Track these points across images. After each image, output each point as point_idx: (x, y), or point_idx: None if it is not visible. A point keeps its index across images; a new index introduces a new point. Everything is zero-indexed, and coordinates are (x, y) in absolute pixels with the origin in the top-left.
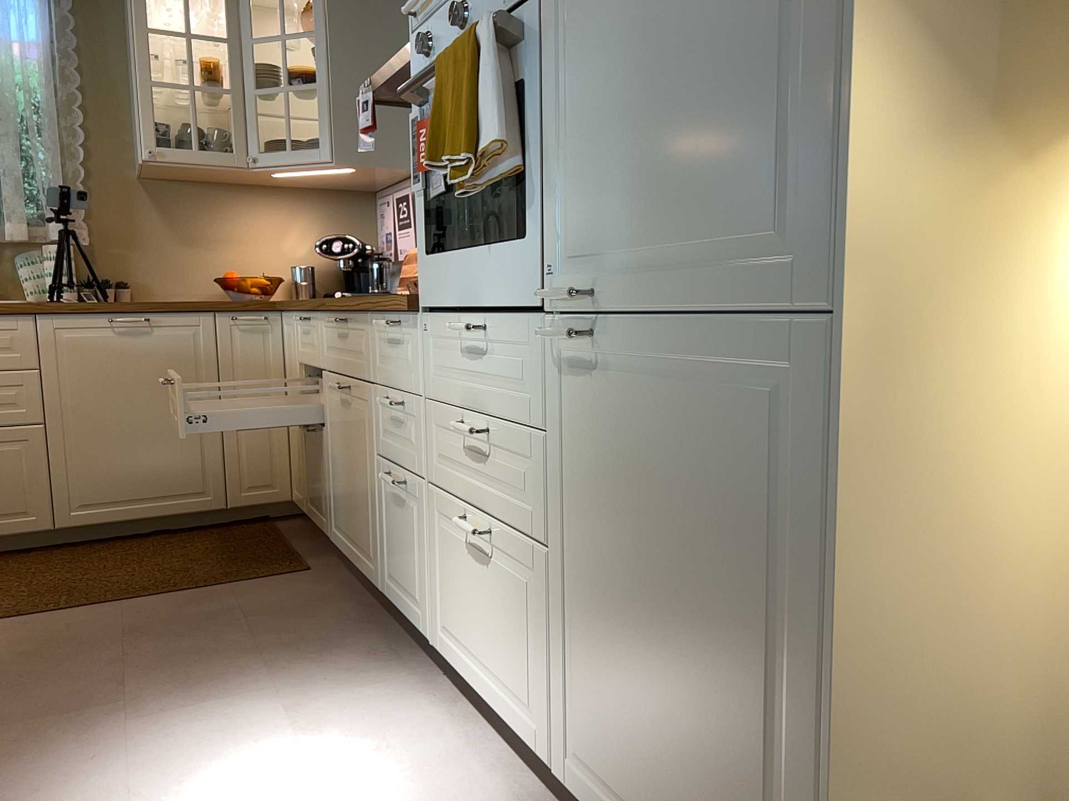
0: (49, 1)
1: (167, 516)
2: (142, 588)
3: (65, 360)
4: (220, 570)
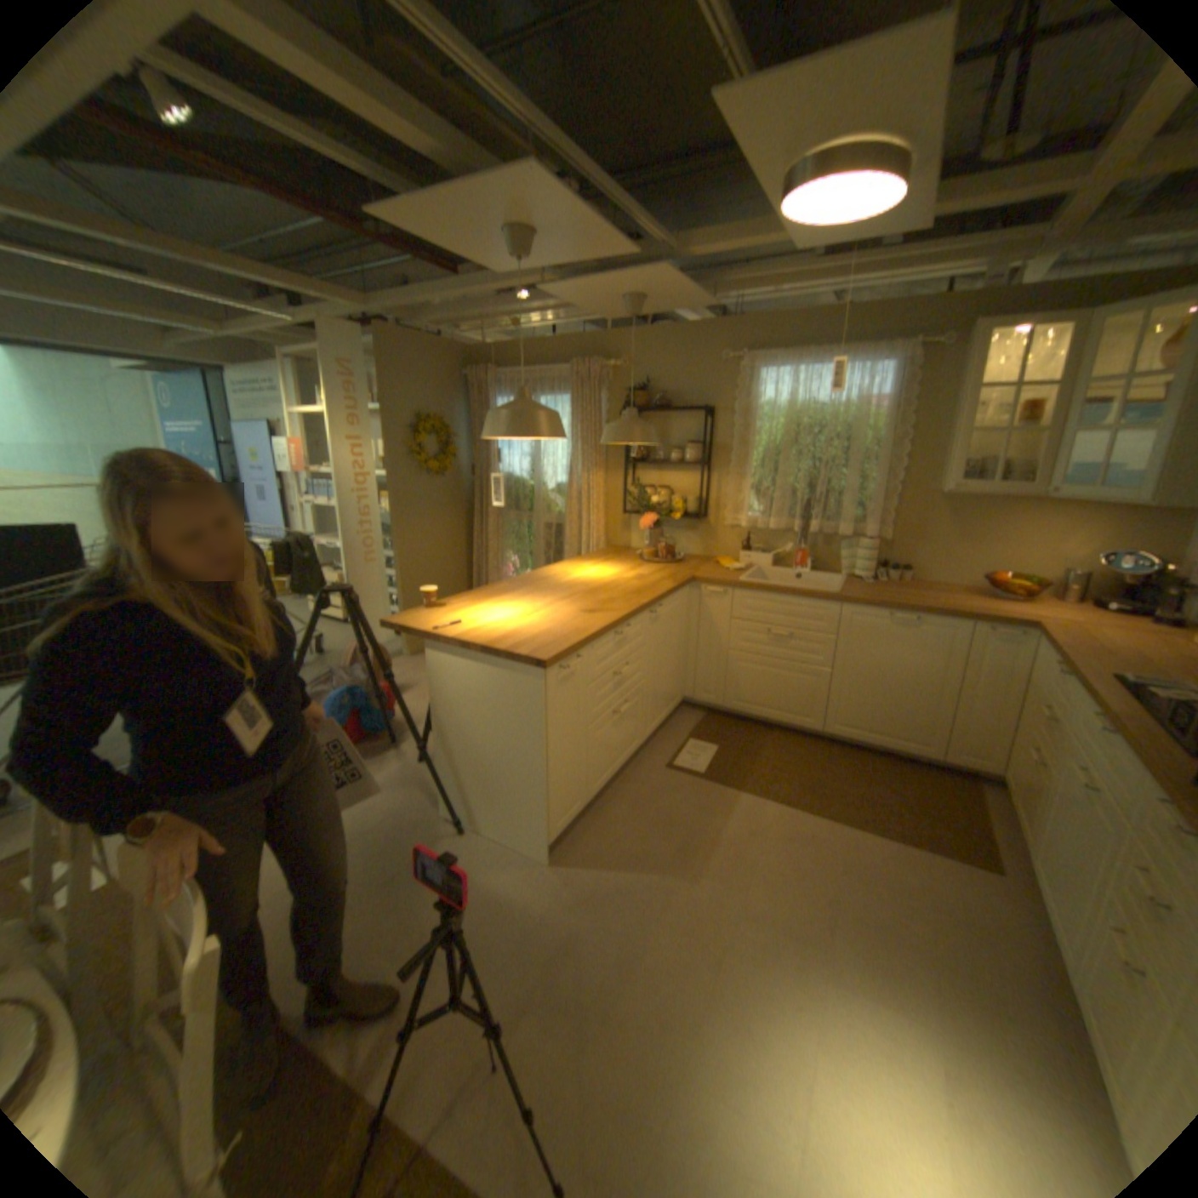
0: (904, 362)
1: (896, 751)
2: (865, 820)
3: (853, 634)
4: (925, 831)
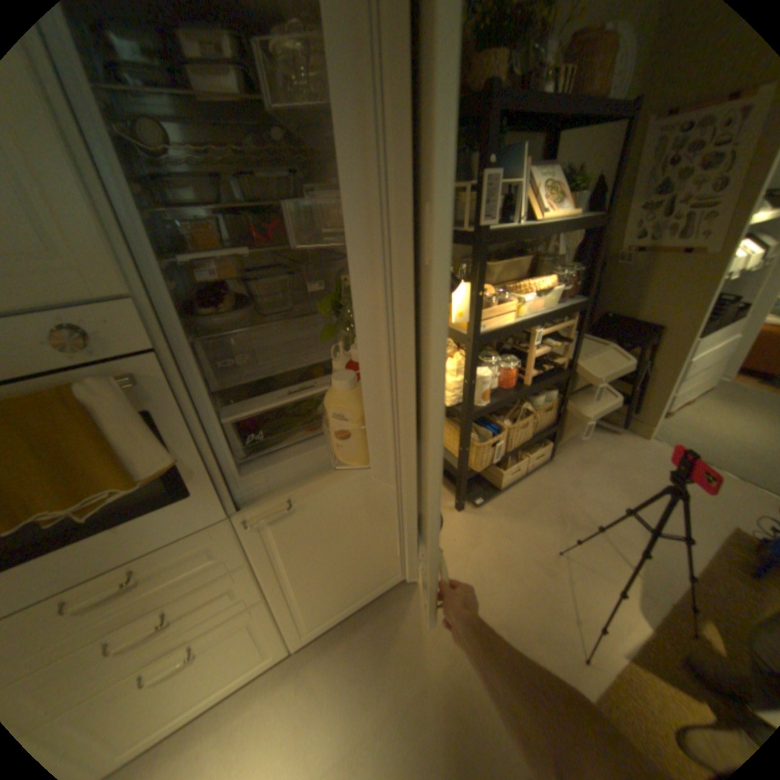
0: None
1: None
2: None
3: None
4: None
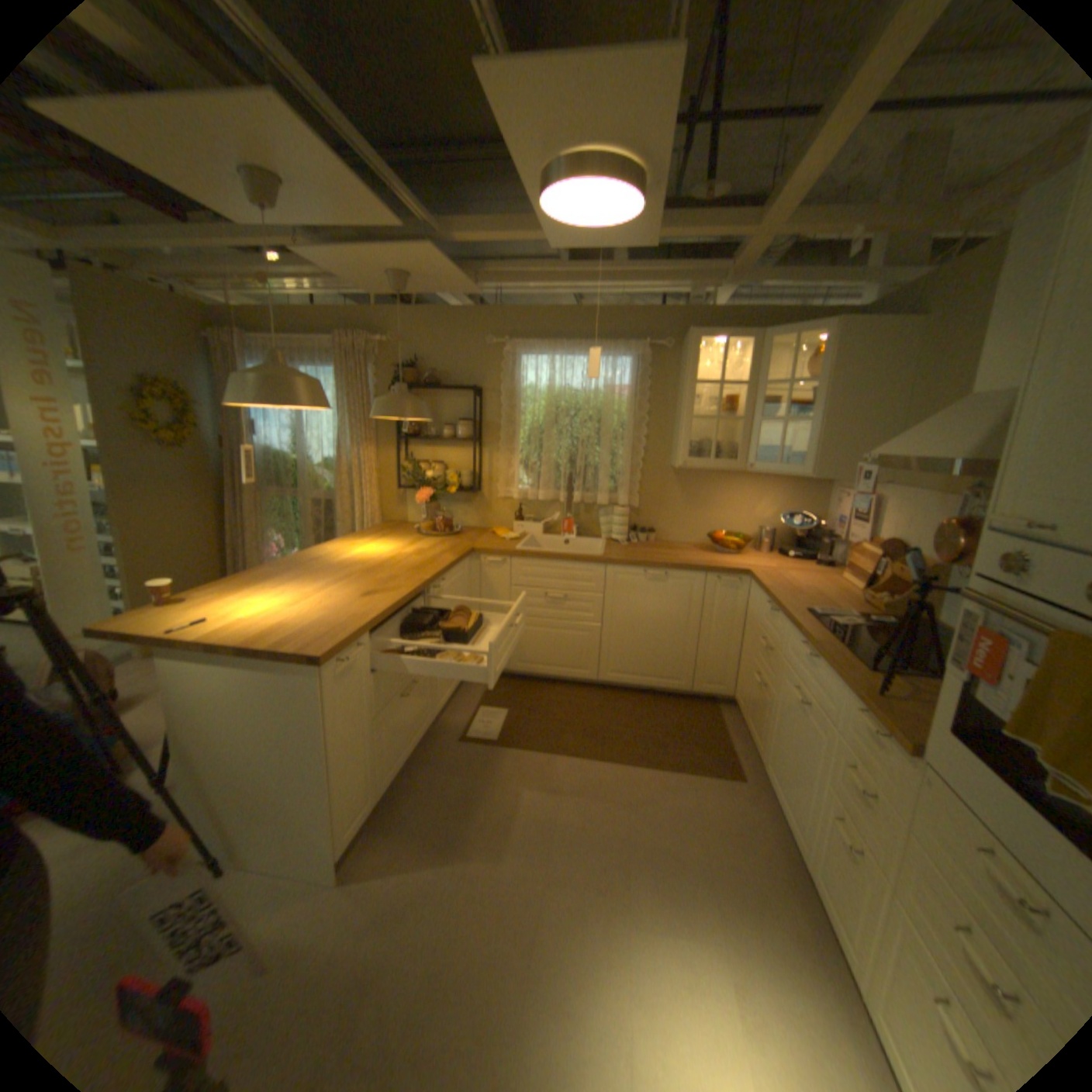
0: (637, 359)
1: (656, 688)
2: (640, 756)
3: (616, 591)
4: (685, 755)
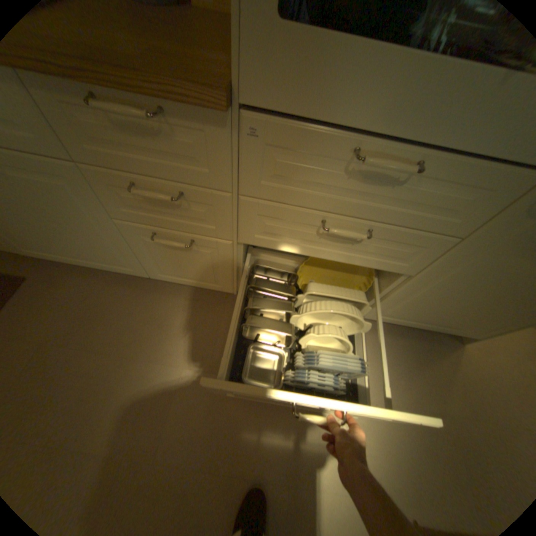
0: None
1: None
2: None
3: None
4: None
